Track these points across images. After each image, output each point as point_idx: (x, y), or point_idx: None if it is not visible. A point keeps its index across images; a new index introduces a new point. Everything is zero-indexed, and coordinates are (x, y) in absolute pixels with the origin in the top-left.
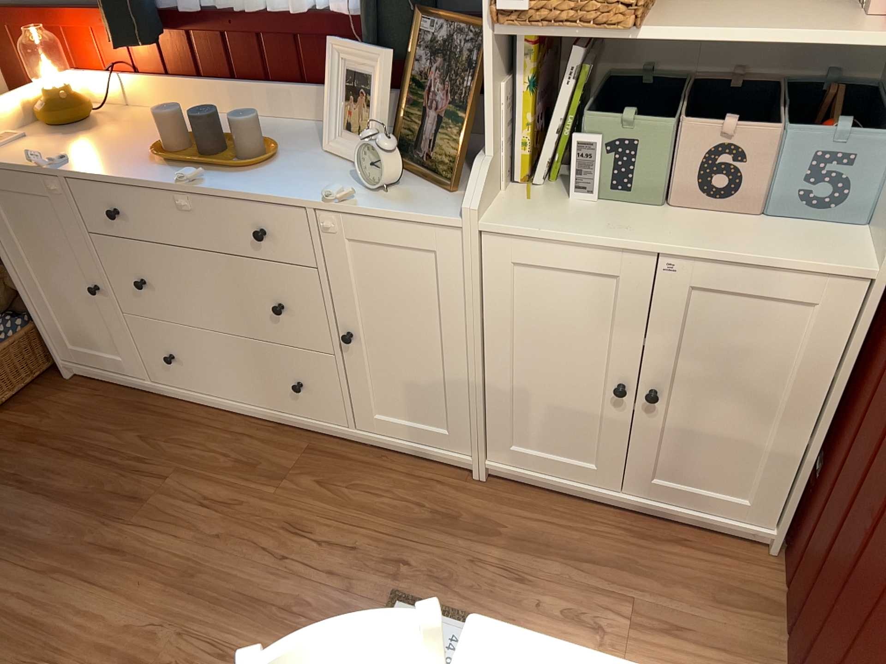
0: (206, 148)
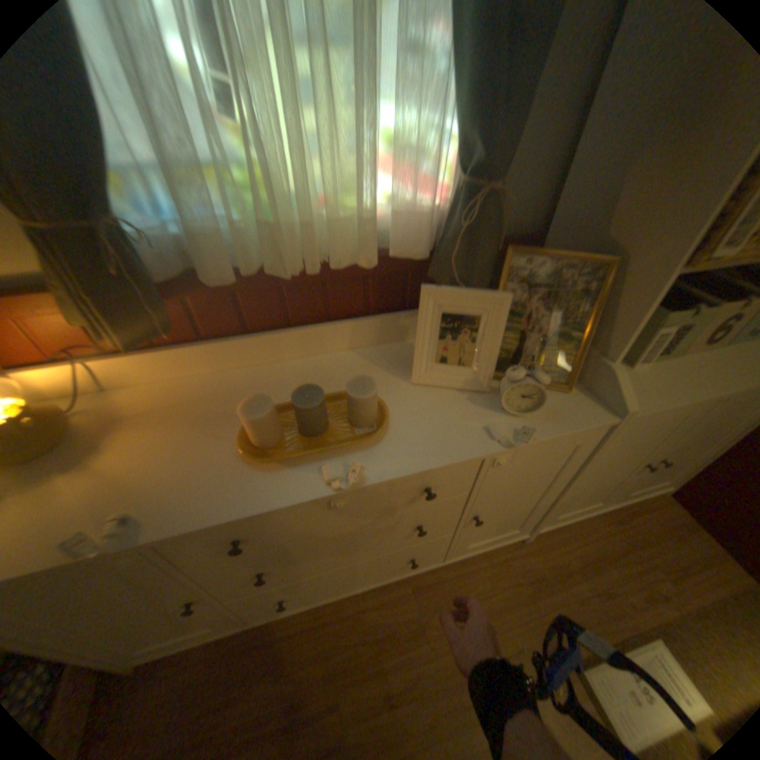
0: (309, 427)
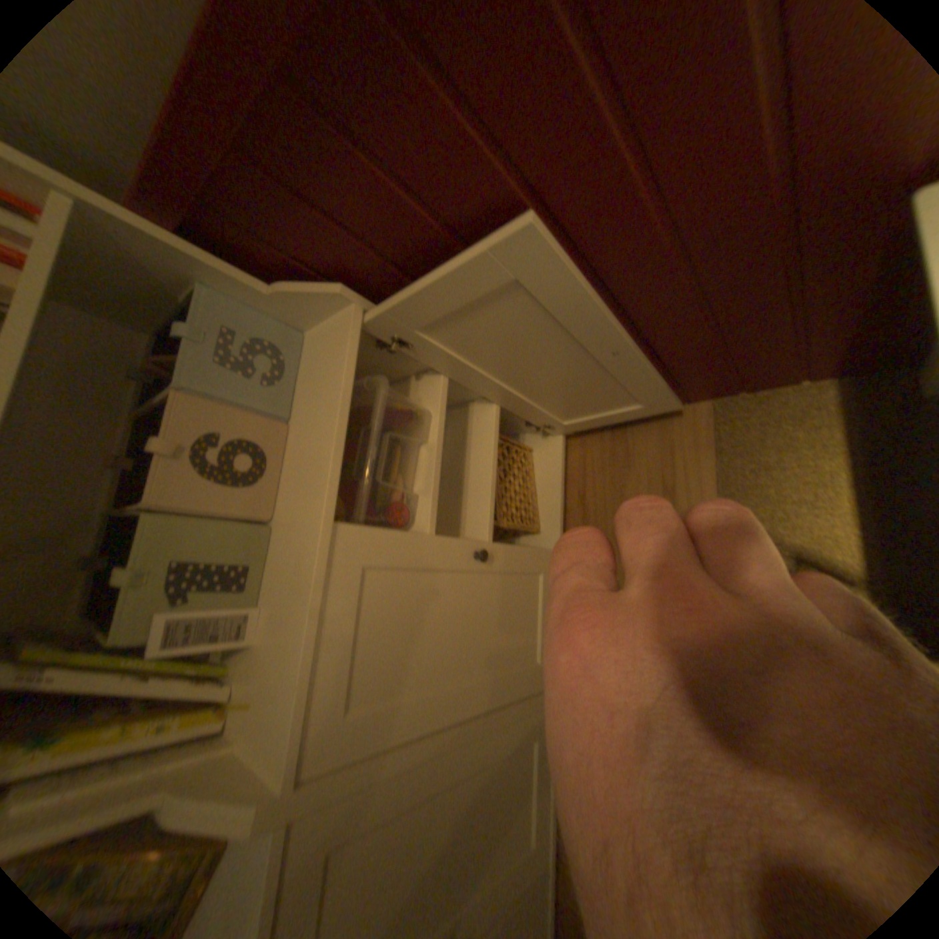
0: None
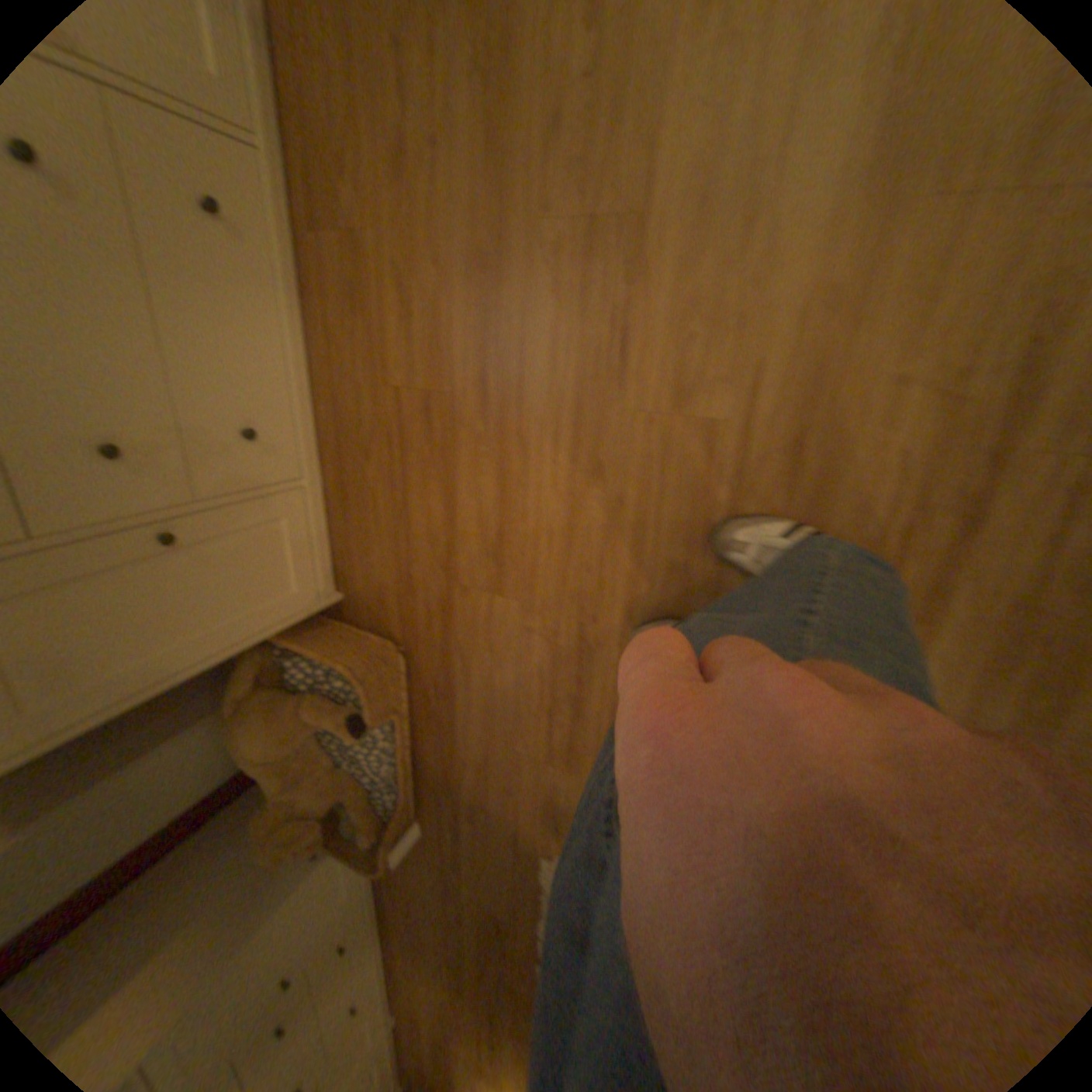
0: None
